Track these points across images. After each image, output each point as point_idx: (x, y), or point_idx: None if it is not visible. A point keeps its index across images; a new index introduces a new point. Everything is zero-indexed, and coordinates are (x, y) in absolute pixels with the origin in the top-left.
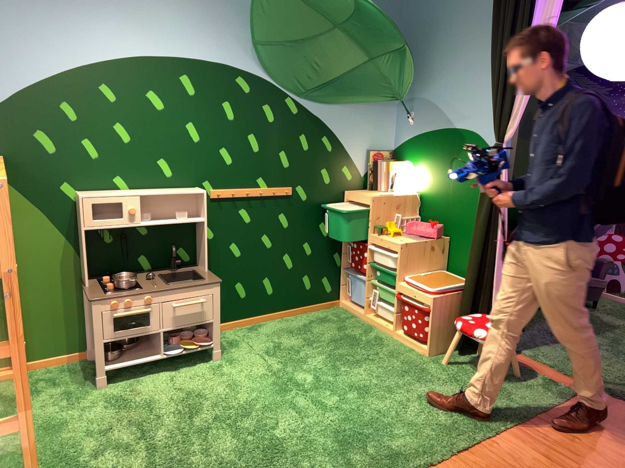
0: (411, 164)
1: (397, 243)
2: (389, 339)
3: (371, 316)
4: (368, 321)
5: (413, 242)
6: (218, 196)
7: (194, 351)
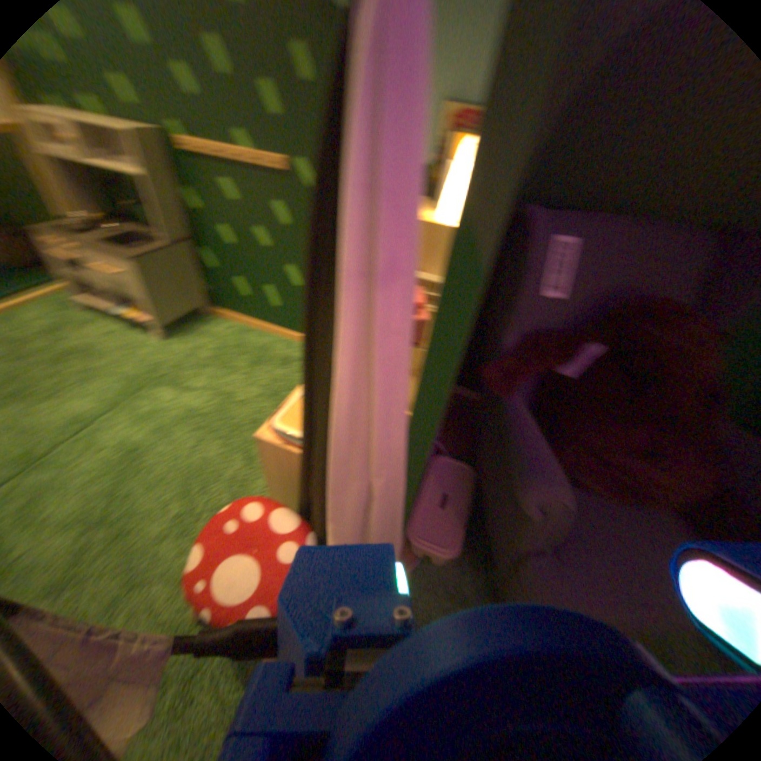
0: None
1: None
2: None
3: None
4: None
5: None
6: (178, 144)
7: (134, 321)
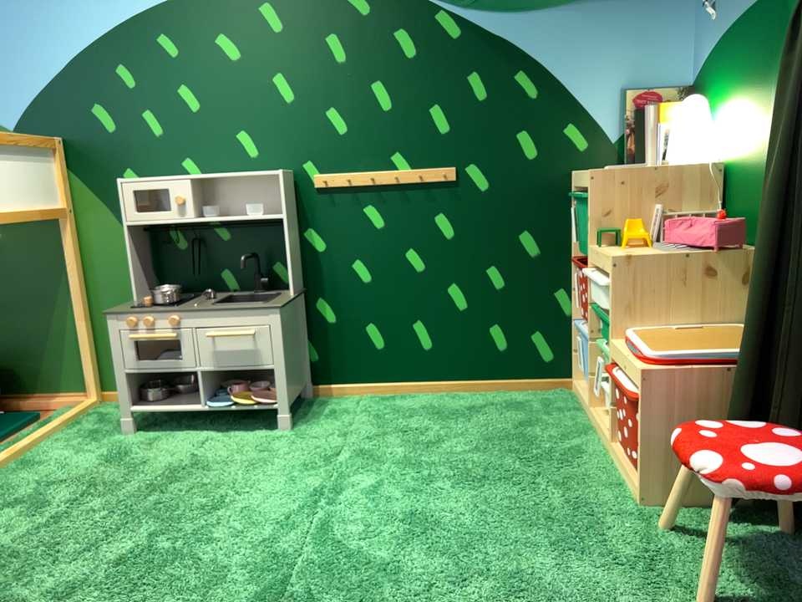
0: (716, 99)
1: (616, 255)
2: (595, 462)
3: (599, 414)
4: (593, 423)
5: (657, 256)
6: (322, 182)
7: (247, 413)
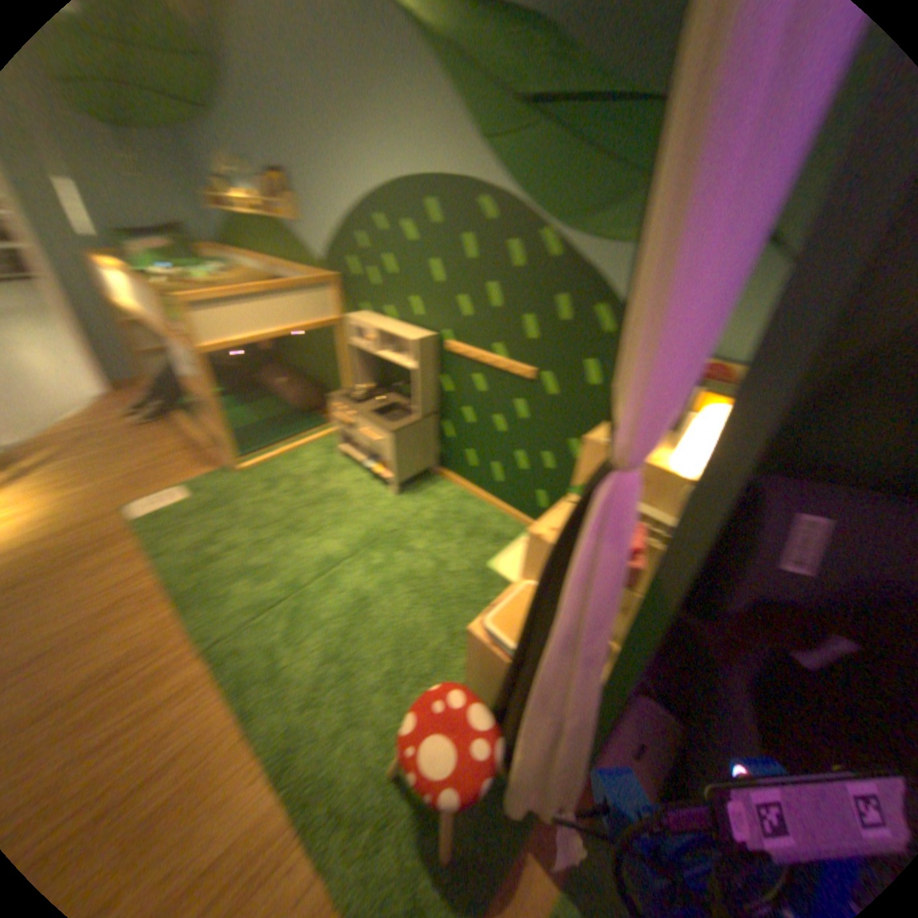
0: None
1: (536, 530)
2: None
3: None
4: None
5: None
6: (449, 350)
7: (379, 477)
